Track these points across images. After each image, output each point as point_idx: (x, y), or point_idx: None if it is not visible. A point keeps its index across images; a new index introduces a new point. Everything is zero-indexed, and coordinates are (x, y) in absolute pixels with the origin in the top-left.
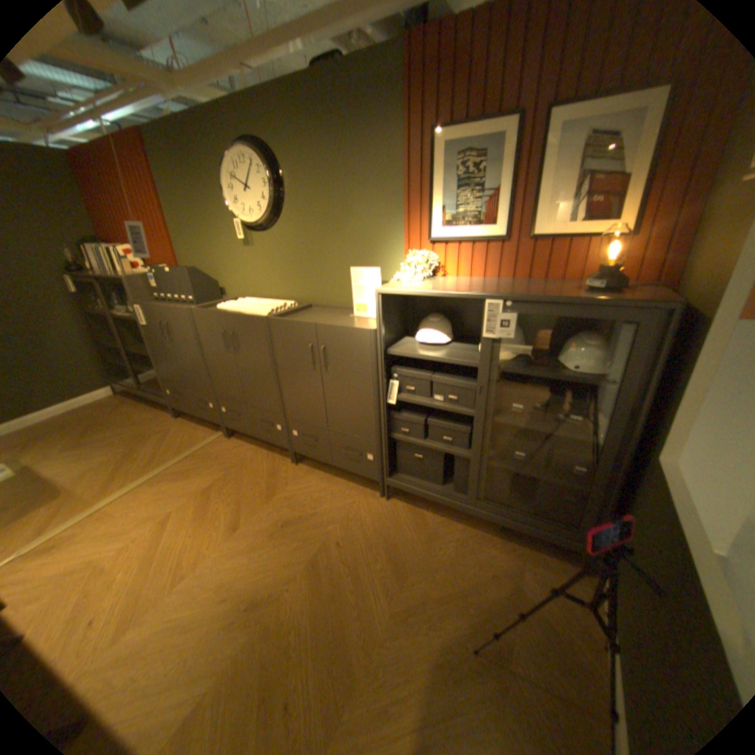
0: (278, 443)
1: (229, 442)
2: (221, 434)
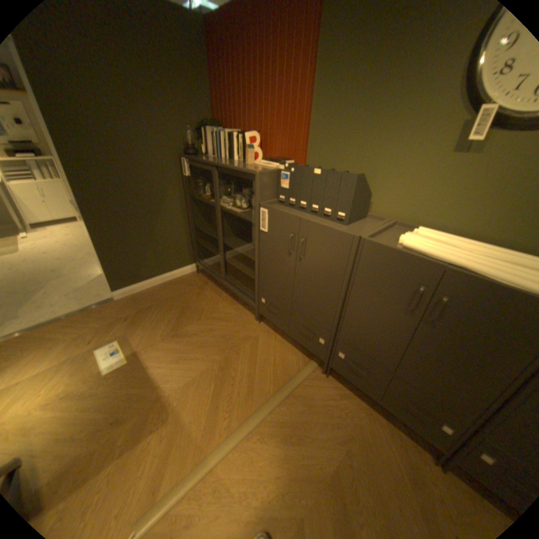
0: (425, 436)
1: (328, 381)
2: (315, 365)
